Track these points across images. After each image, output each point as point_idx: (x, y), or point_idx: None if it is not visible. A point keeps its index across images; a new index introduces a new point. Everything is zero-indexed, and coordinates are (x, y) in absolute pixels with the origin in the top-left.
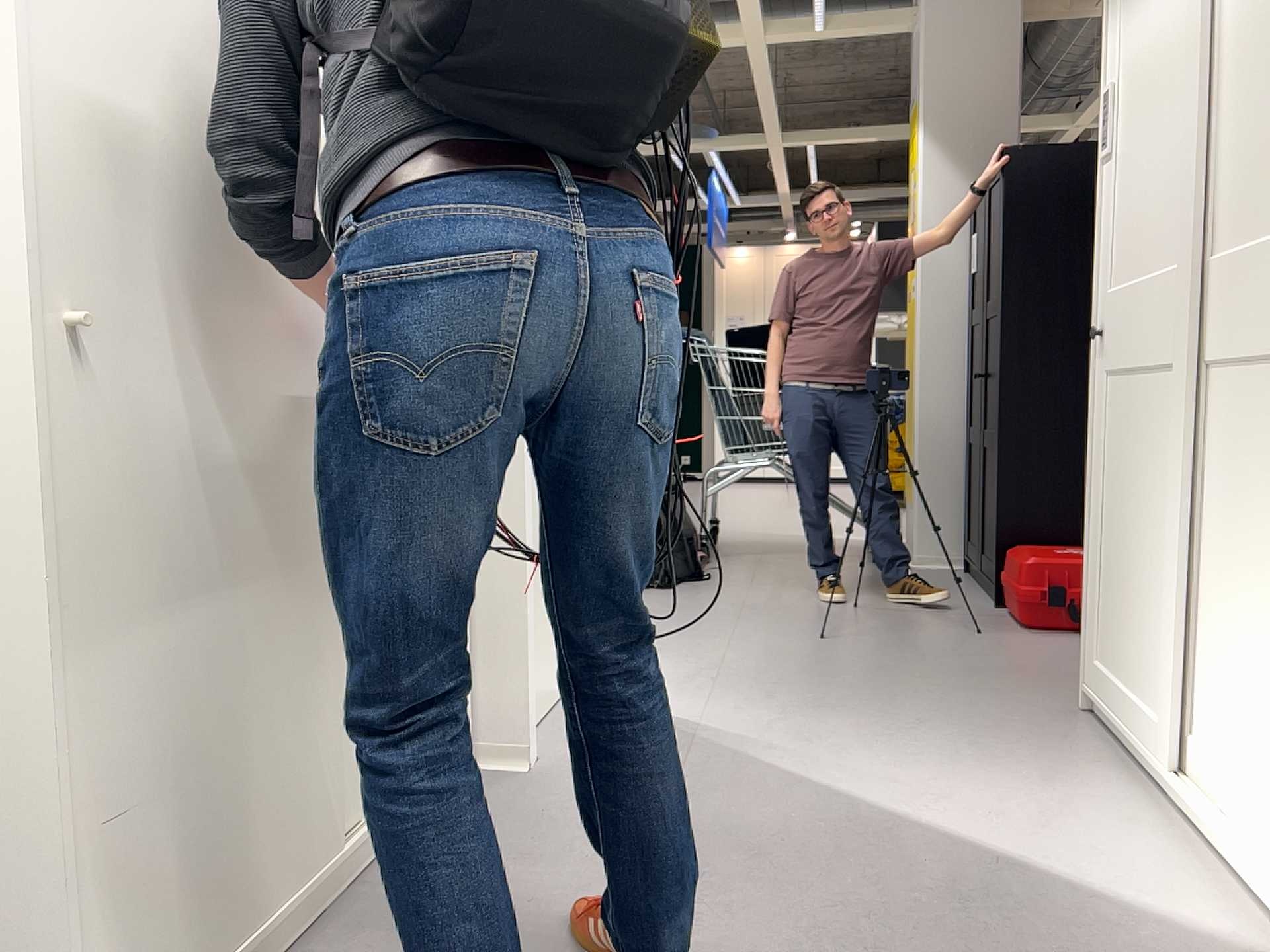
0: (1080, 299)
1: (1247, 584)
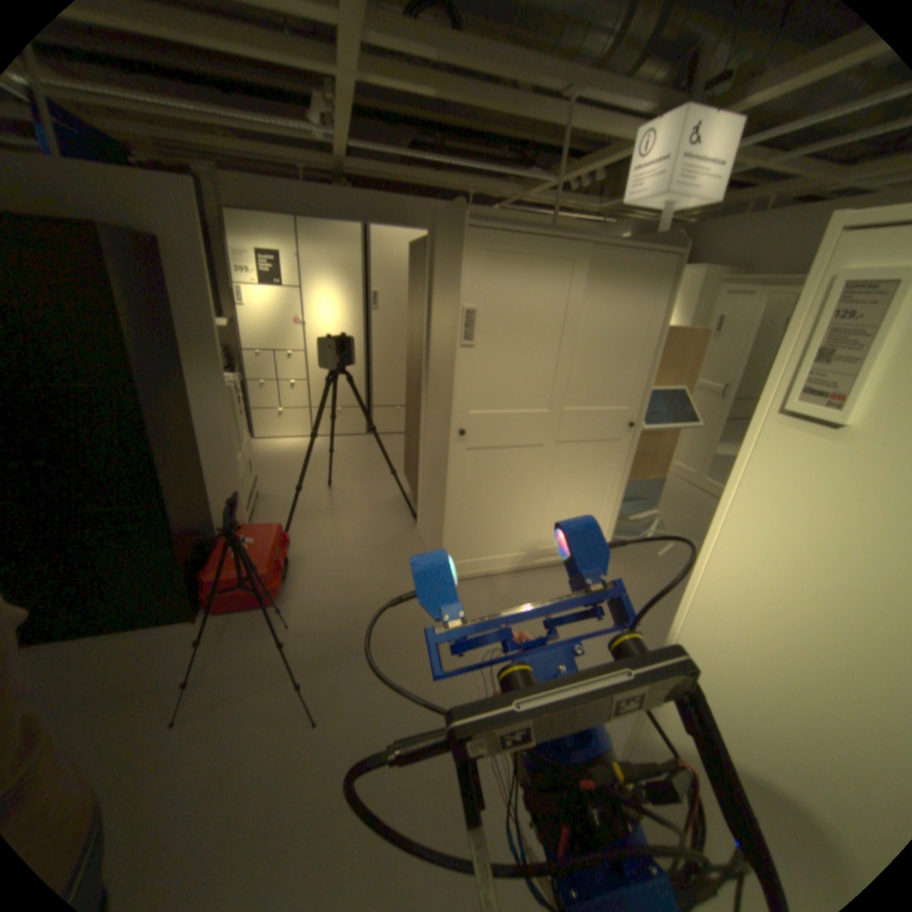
0: (165, 376)
1: (580, 498)
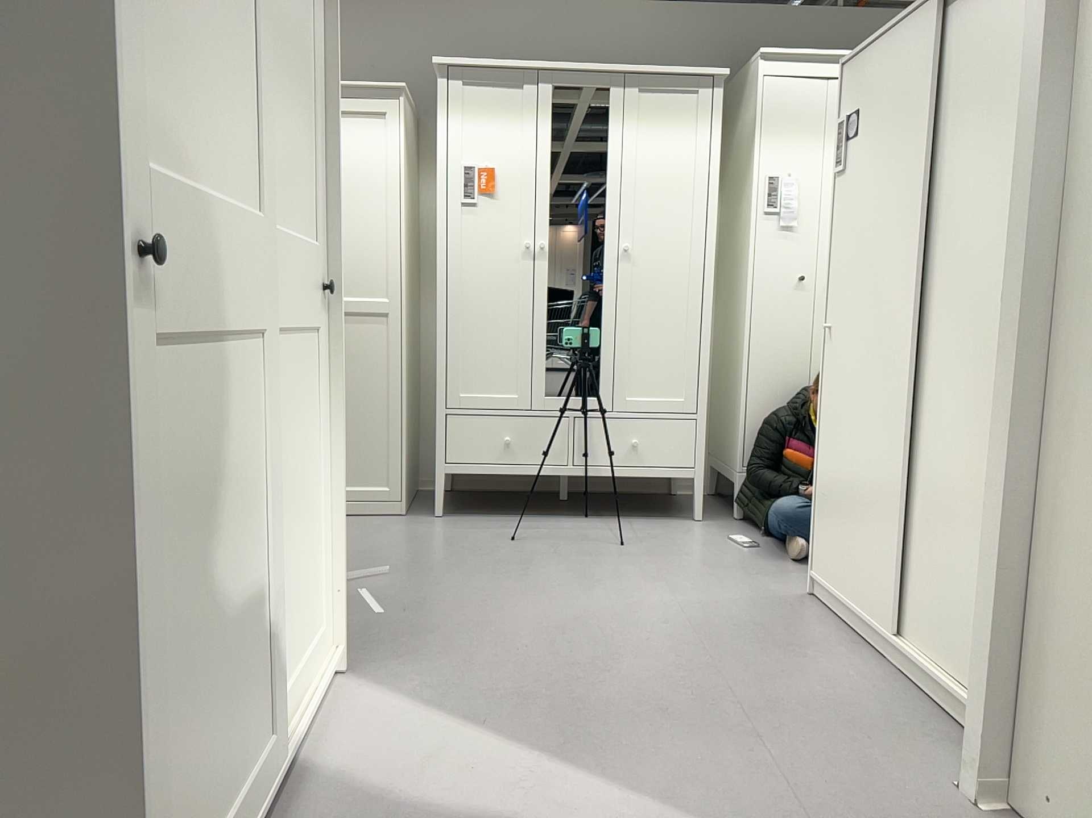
0: None
1: (294, 515)
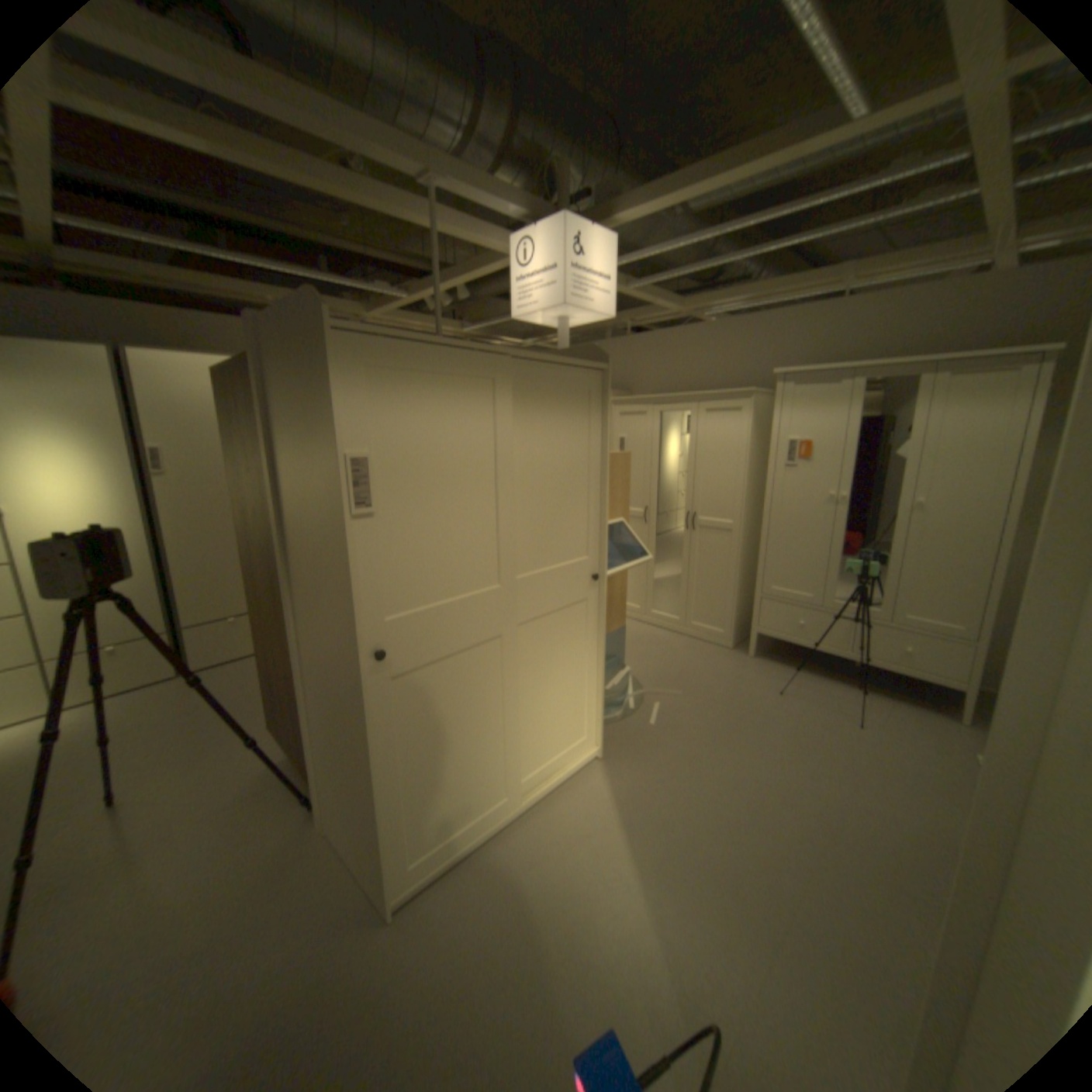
0: None
1: (556, 690)
